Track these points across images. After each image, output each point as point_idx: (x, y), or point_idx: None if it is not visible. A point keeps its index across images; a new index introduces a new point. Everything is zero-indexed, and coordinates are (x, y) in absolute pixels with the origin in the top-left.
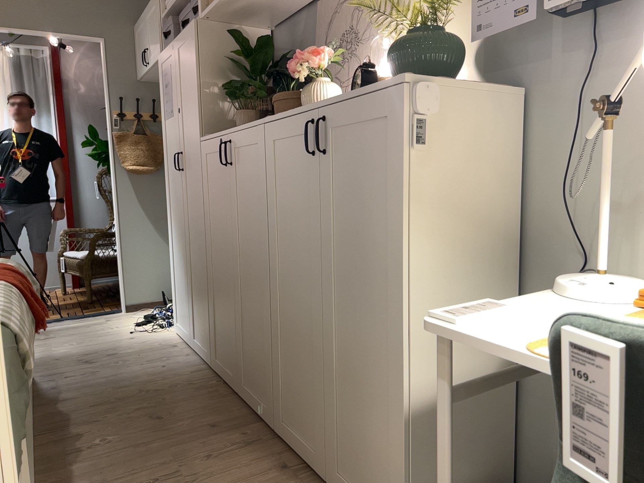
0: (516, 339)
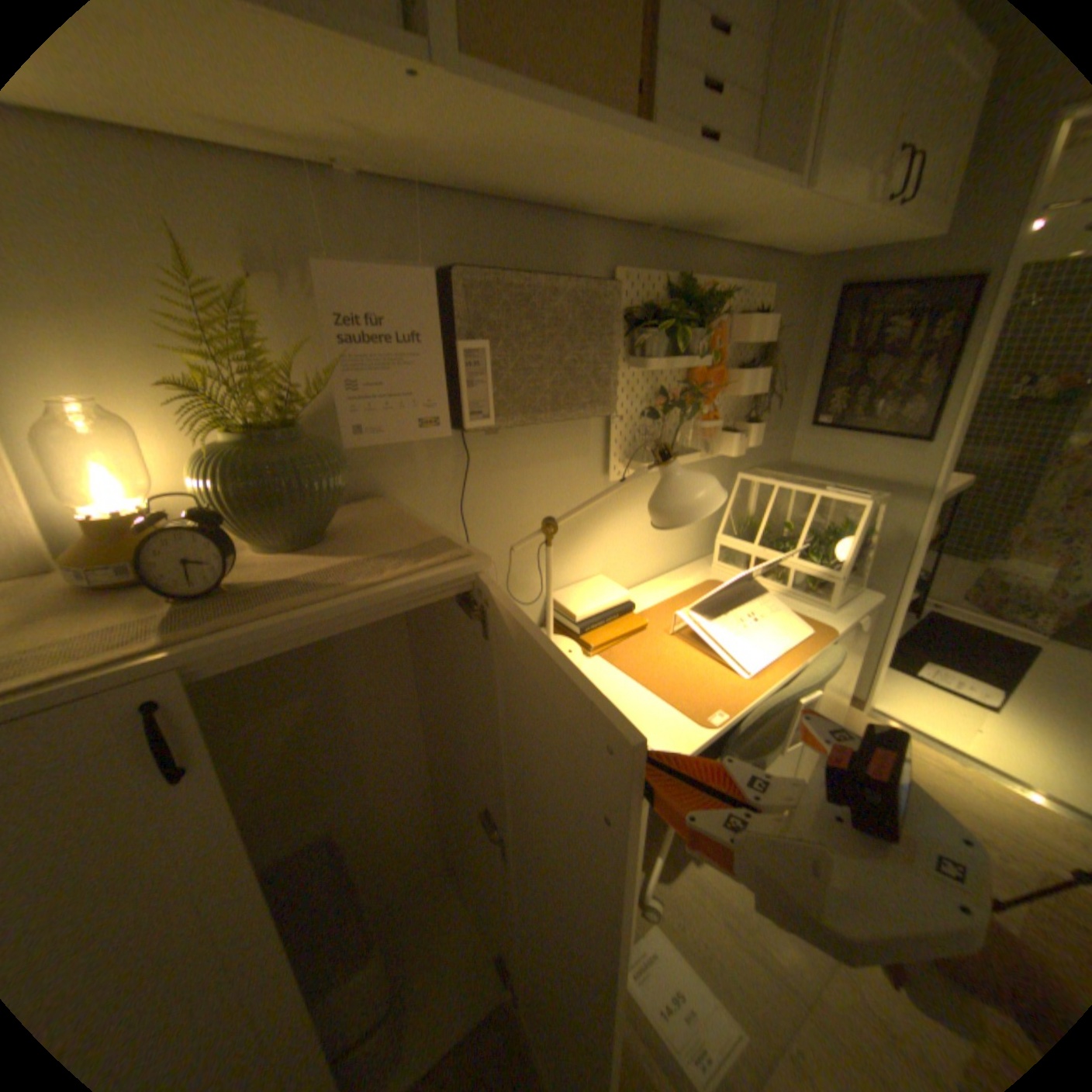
0: (663, 728)
